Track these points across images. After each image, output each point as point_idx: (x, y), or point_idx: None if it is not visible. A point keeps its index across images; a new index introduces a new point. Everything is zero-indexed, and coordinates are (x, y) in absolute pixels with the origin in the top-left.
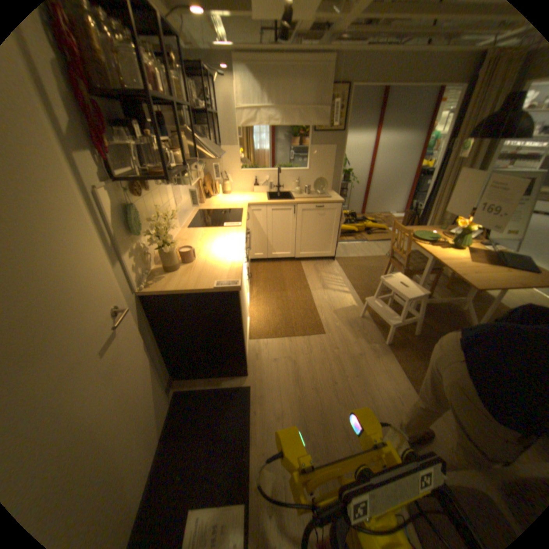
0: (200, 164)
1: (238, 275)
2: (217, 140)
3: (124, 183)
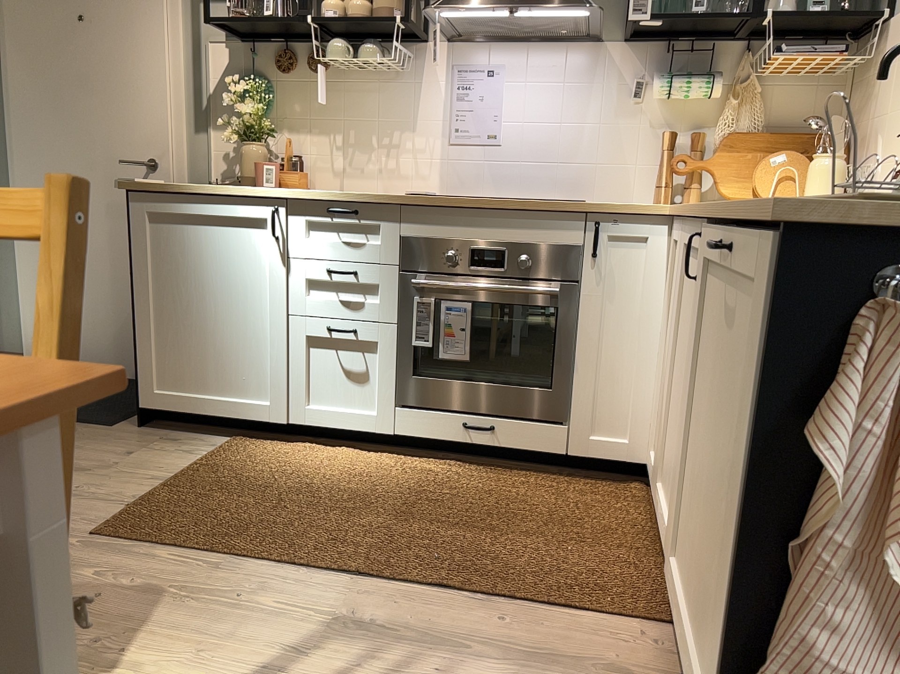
0: (661, 75)
1: (157, 183)
2: (890, 1)
3: (269, 50)
